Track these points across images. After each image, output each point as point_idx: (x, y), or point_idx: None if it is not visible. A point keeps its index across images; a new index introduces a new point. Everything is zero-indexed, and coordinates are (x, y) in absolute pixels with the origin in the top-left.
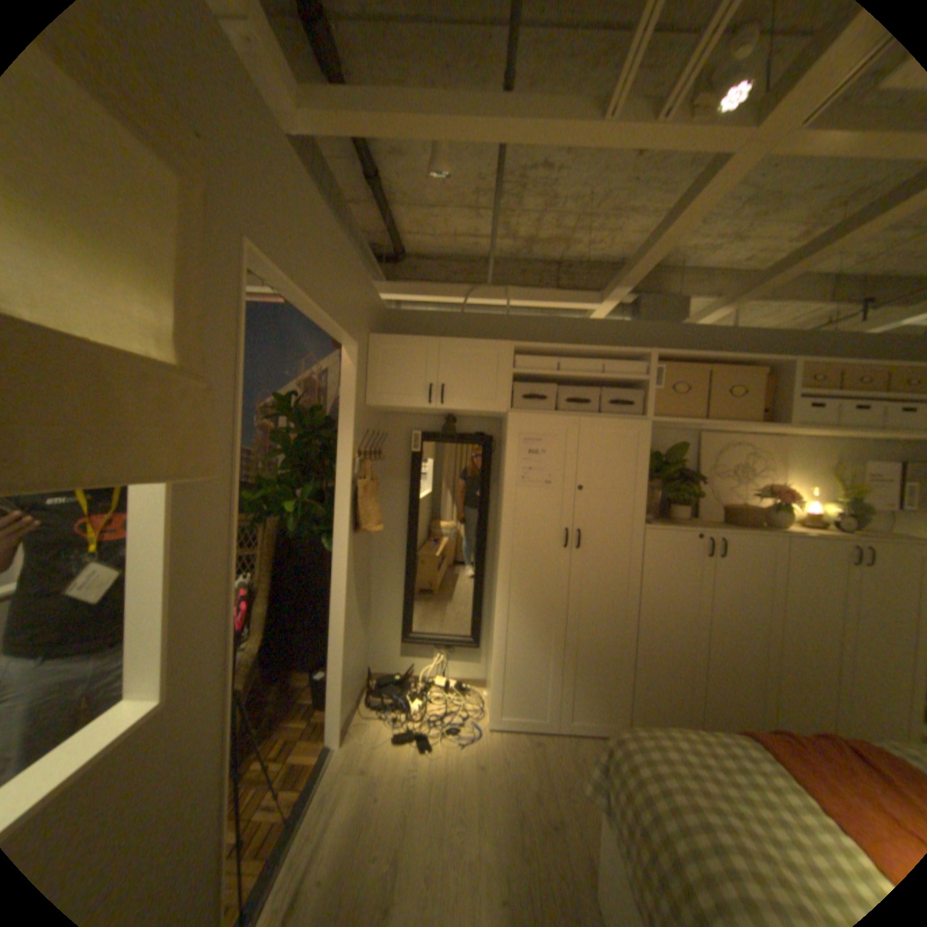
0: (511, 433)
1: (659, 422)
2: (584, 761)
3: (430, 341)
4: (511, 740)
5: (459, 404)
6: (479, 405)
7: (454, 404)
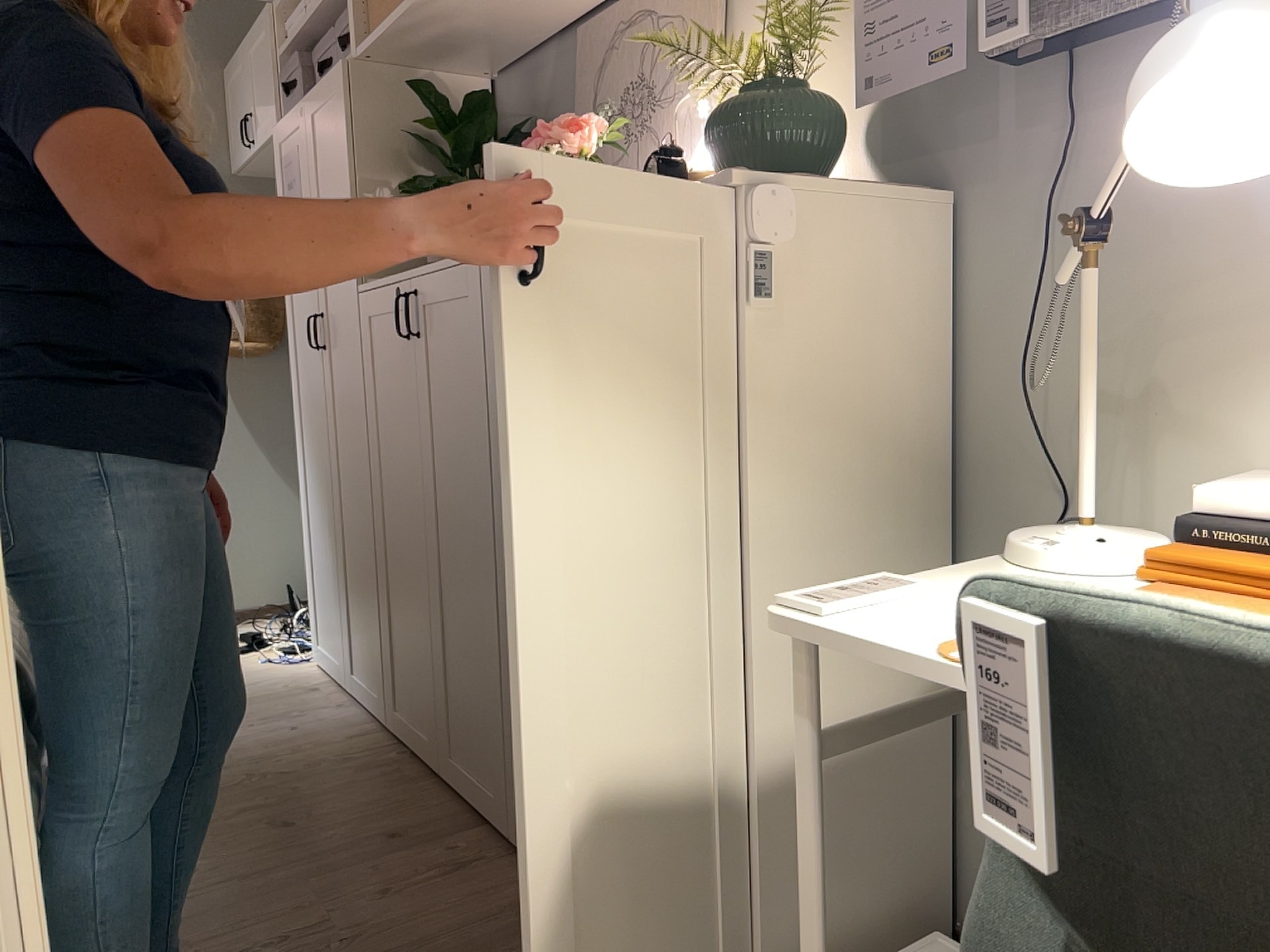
0: (274, 161)
1: (377, 52)
2: (301, 716)
3: (239, 50)
4: (310, 676)
5: (258, 135)
6: (264, 127)
7: (256, 137)
